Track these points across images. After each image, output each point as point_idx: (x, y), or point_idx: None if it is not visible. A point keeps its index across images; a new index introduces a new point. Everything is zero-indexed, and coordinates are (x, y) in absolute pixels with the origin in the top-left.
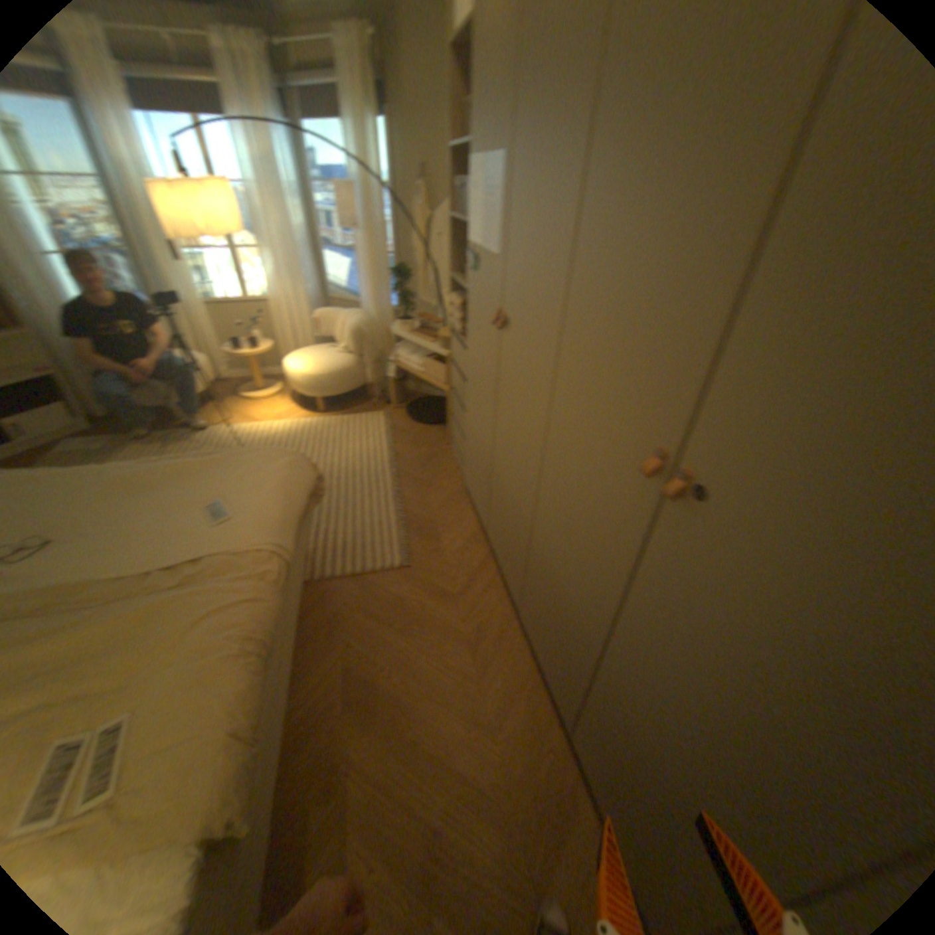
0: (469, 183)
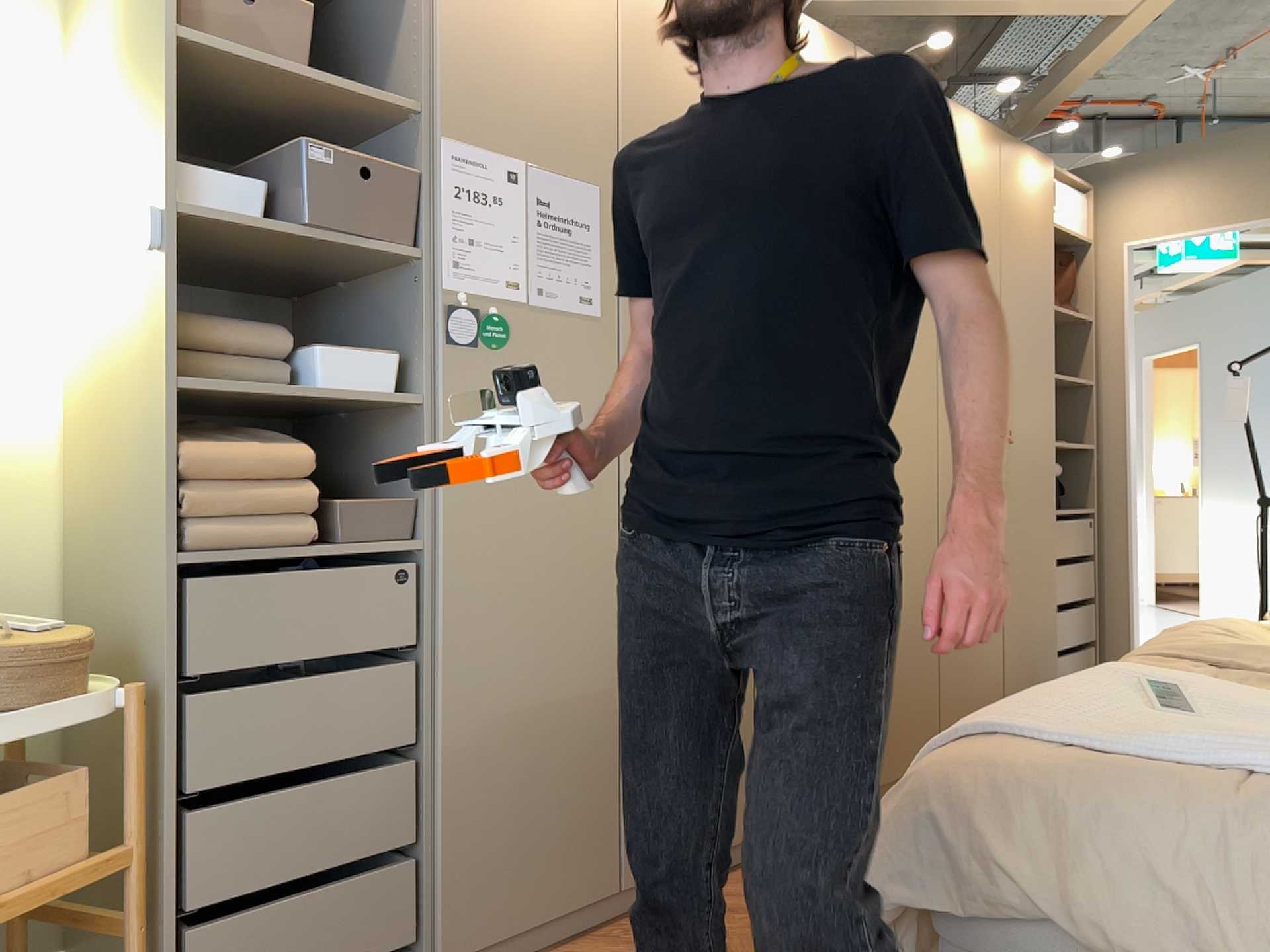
0: (418, 178)
